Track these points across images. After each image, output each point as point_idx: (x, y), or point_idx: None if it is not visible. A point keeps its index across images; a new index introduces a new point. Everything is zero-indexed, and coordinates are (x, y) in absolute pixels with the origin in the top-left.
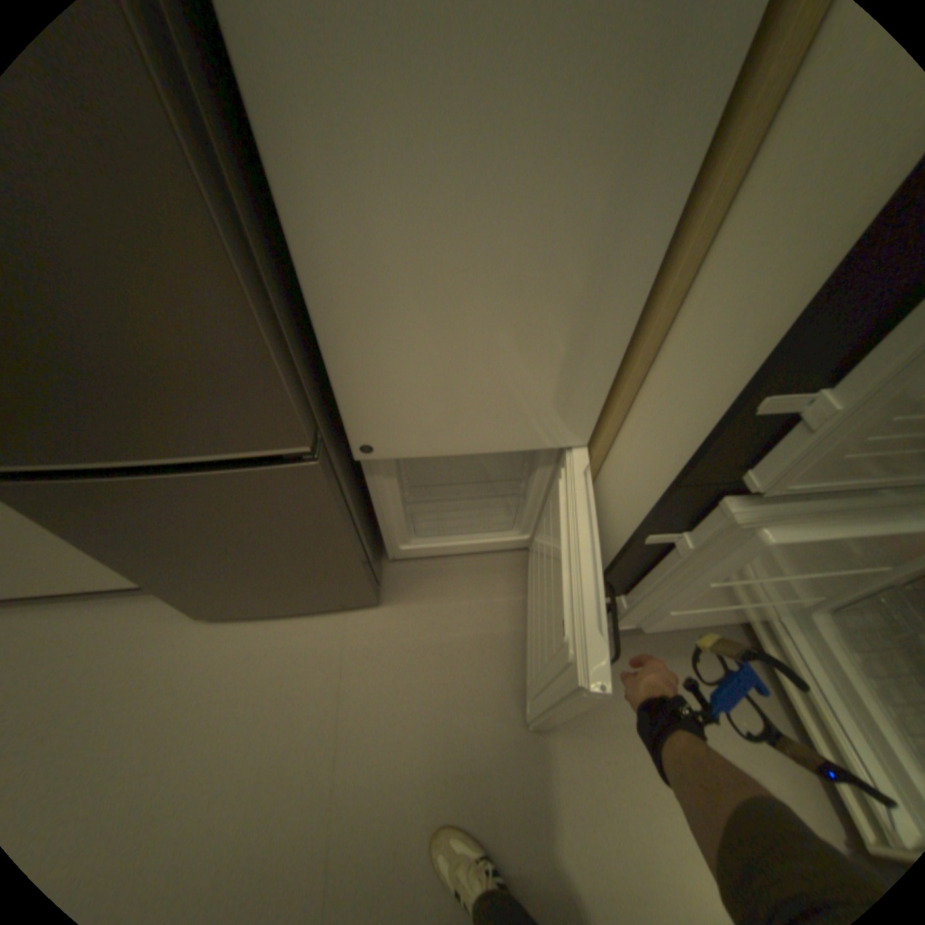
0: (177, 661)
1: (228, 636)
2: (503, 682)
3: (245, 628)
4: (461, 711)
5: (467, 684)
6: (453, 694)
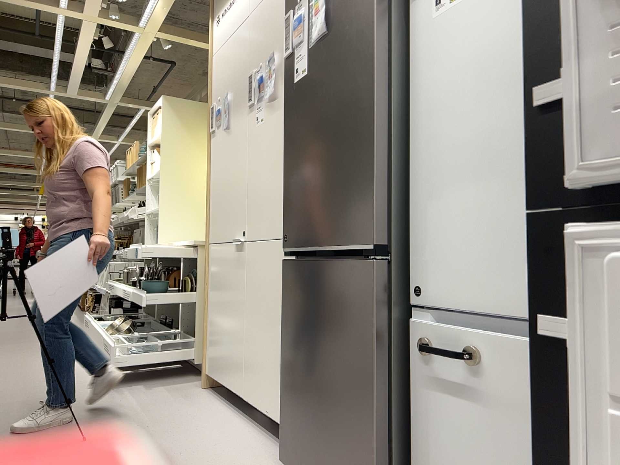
0: None
1: None
2: None
3: None
4: None
5: None
6: None
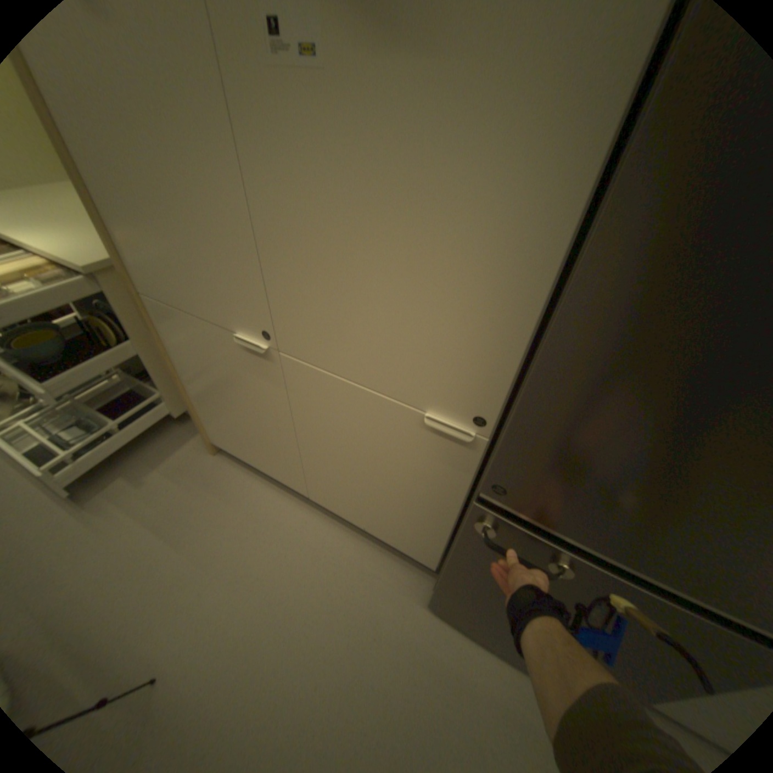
0: (406, 638)
1: (448, 642)
2: None
3: (462, 644)
4: None
5: None
6: None
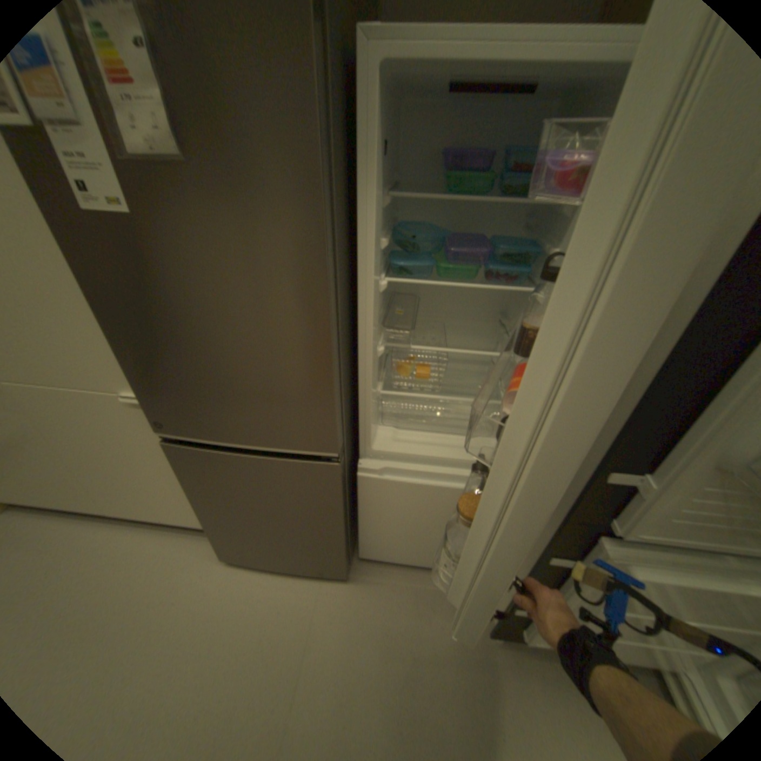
0: (200, 591)
1: (237, 580)
2: (434, 676)
3: (249, 577)
4: (396, 692)
5: (404, 669)
6: (392, 674)
